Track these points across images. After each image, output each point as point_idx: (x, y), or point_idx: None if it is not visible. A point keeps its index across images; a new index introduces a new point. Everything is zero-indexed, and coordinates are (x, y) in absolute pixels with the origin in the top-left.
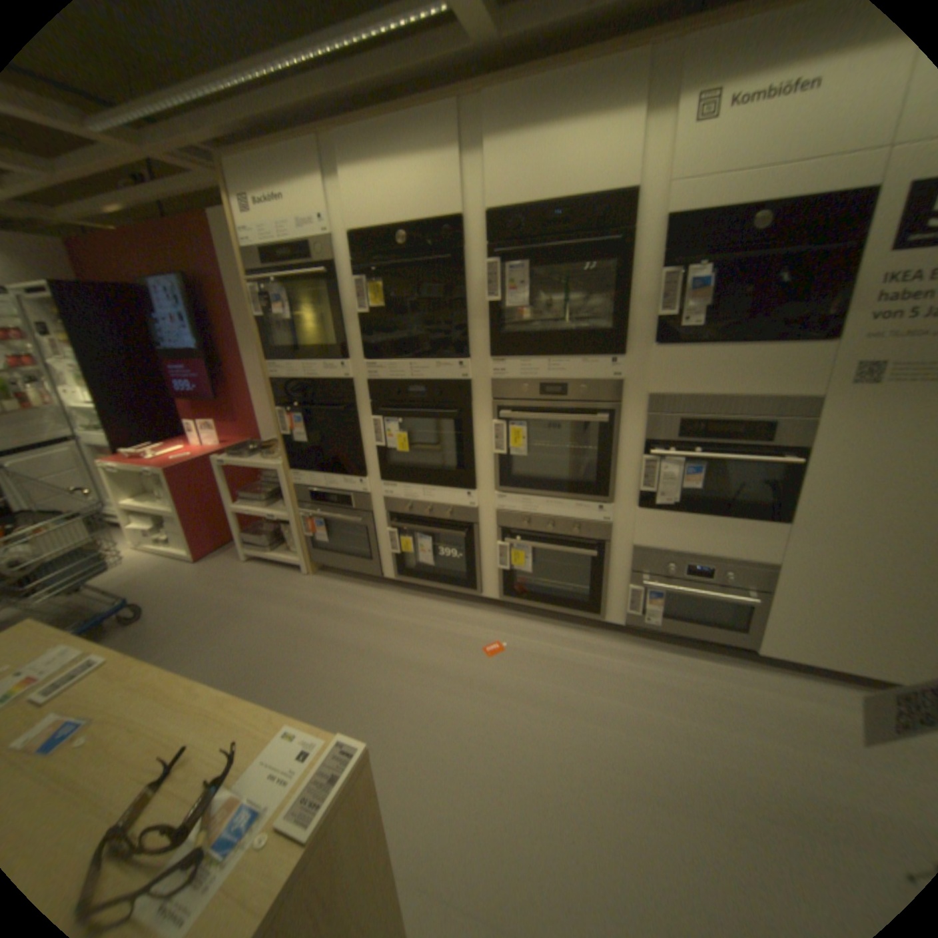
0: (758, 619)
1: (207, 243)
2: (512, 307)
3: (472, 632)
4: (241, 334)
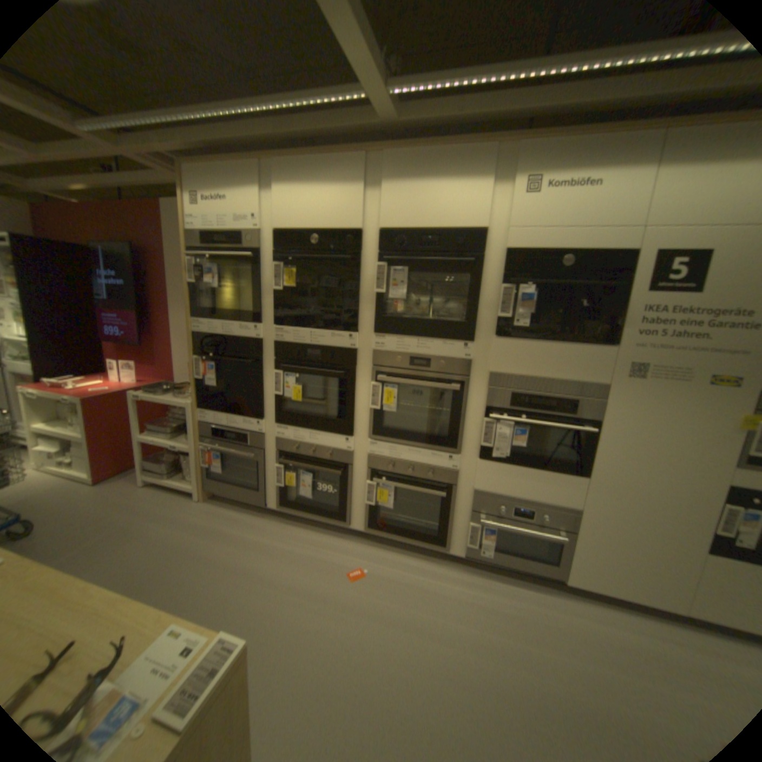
0: (566, 555)
1: (154, 223)
2: (393, 299)
3: (338, 560)
4: (170, 296)
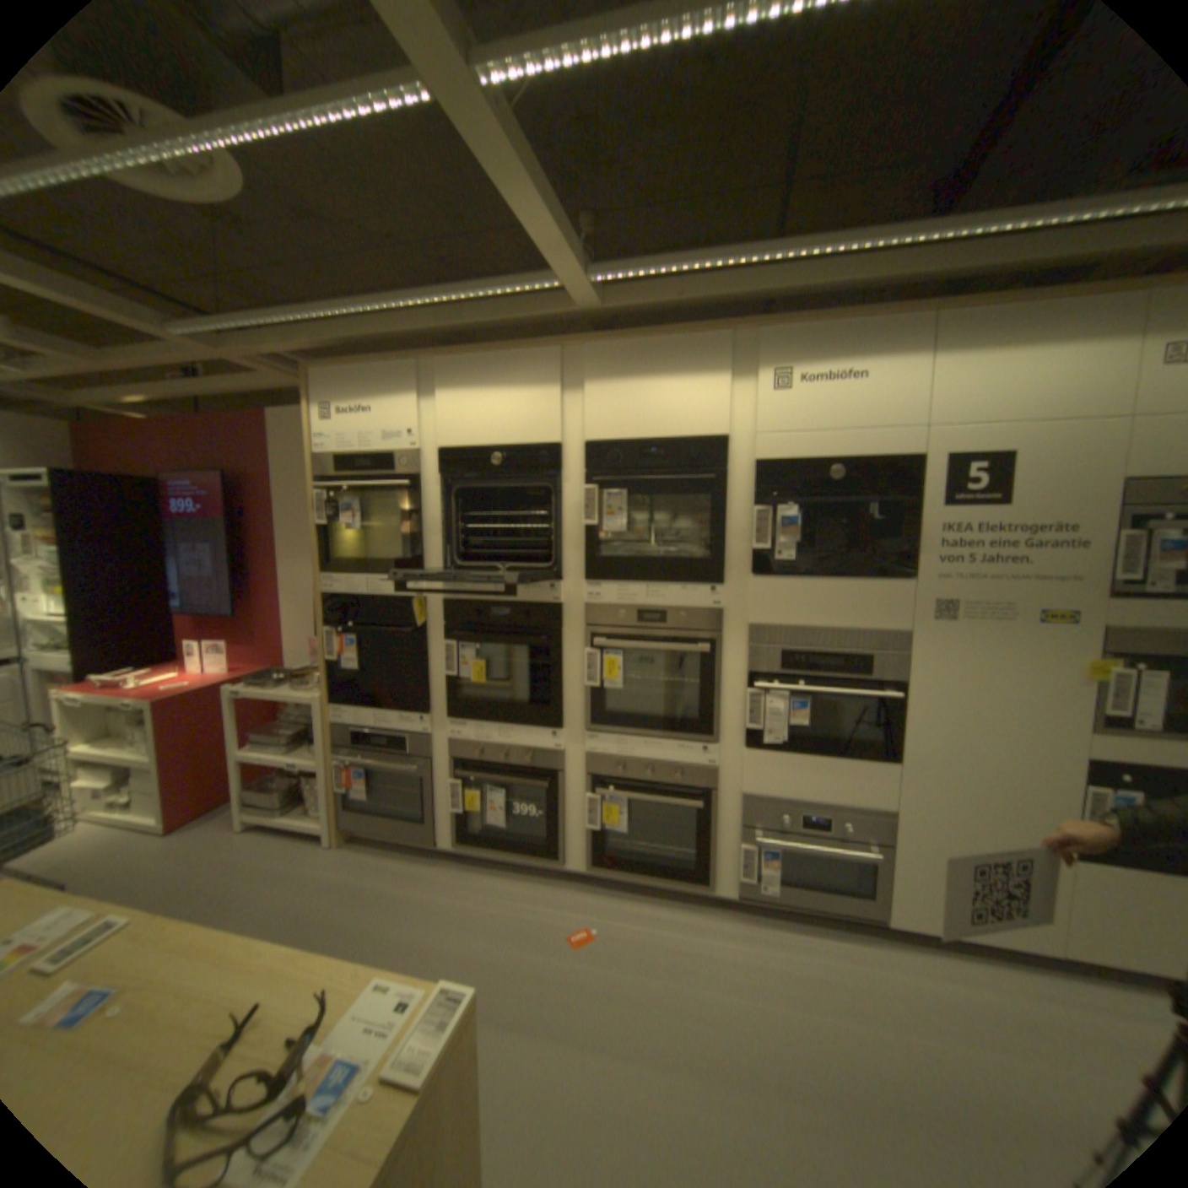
0: (883, 882)
1: (258, 442)
2: (609, 533)
3: (550, 919)
4: (280, 542)
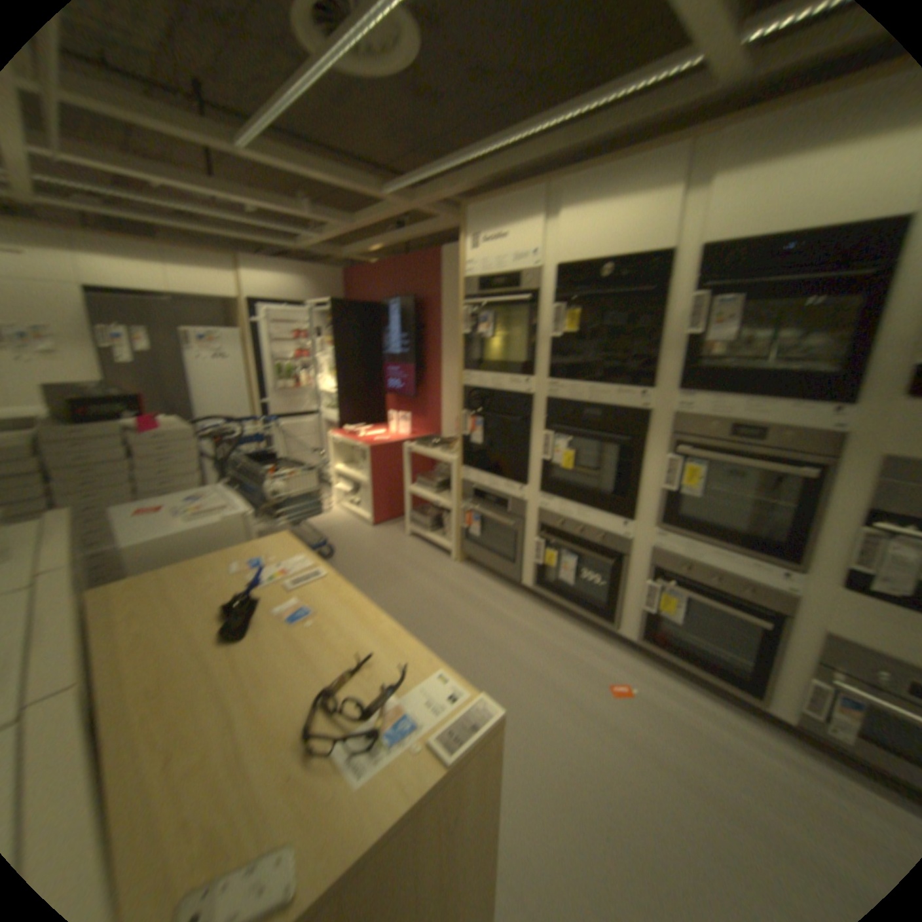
0: None
1: (433, 275)
2: (712, 342)
3: (599, 667)
4: (442, 349)
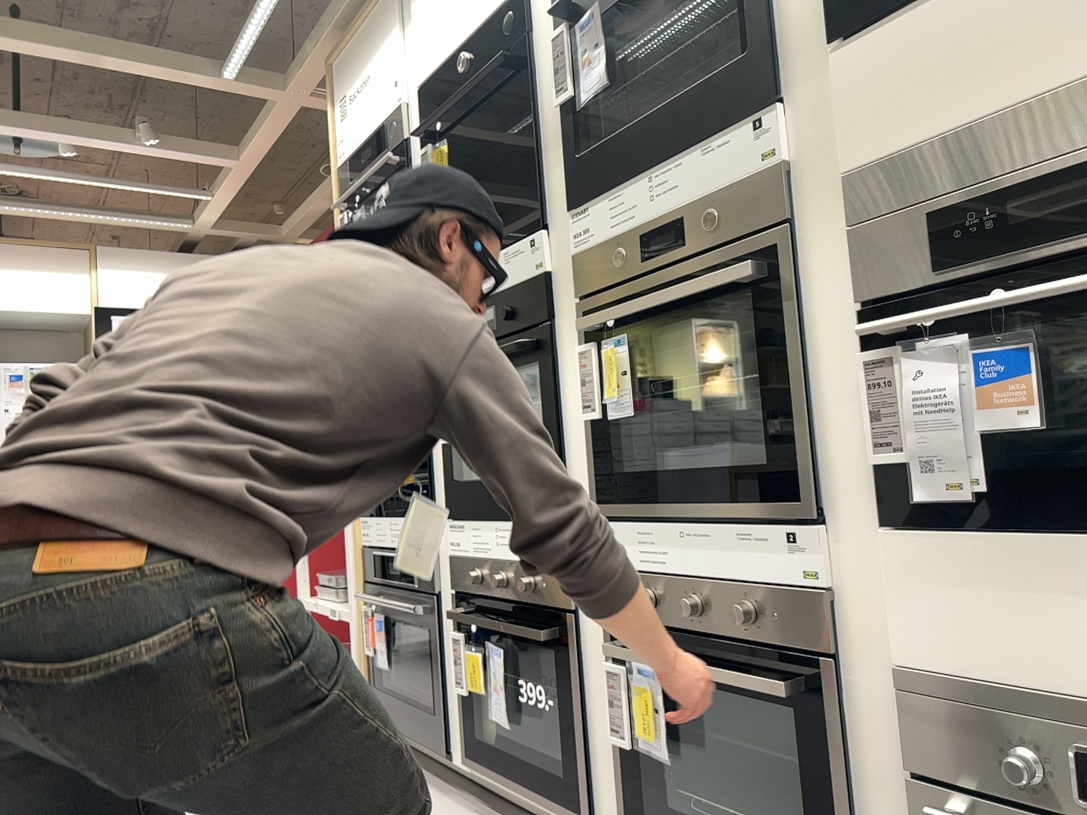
0: None
1: None
2: (589, 98)
3: None
4: None
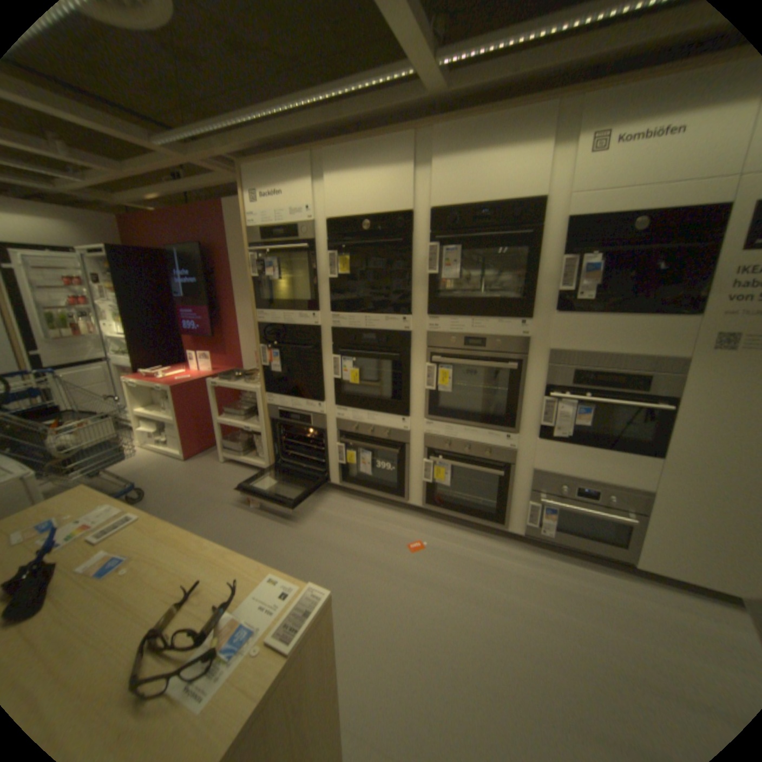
0: (636, 537)
1: (218, 223)
2: (446, 279)
3: (398, 532)
4: (235, 290)
